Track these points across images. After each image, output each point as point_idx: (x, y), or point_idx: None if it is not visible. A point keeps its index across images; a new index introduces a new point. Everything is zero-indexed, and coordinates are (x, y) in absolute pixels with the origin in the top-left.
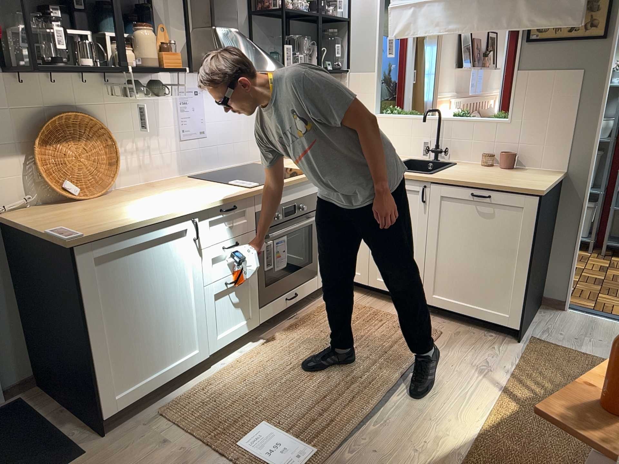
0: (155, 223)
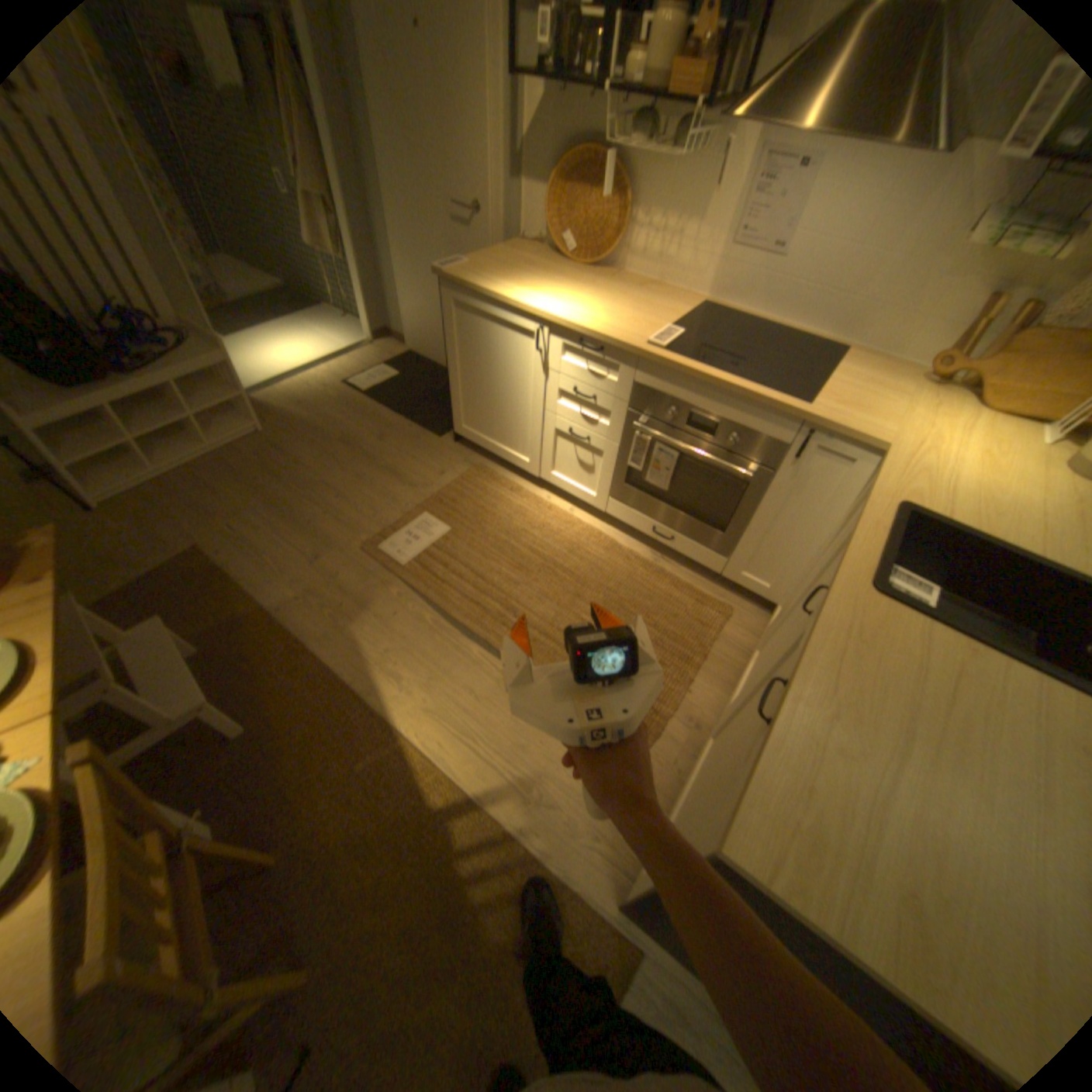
0: (500, 303)
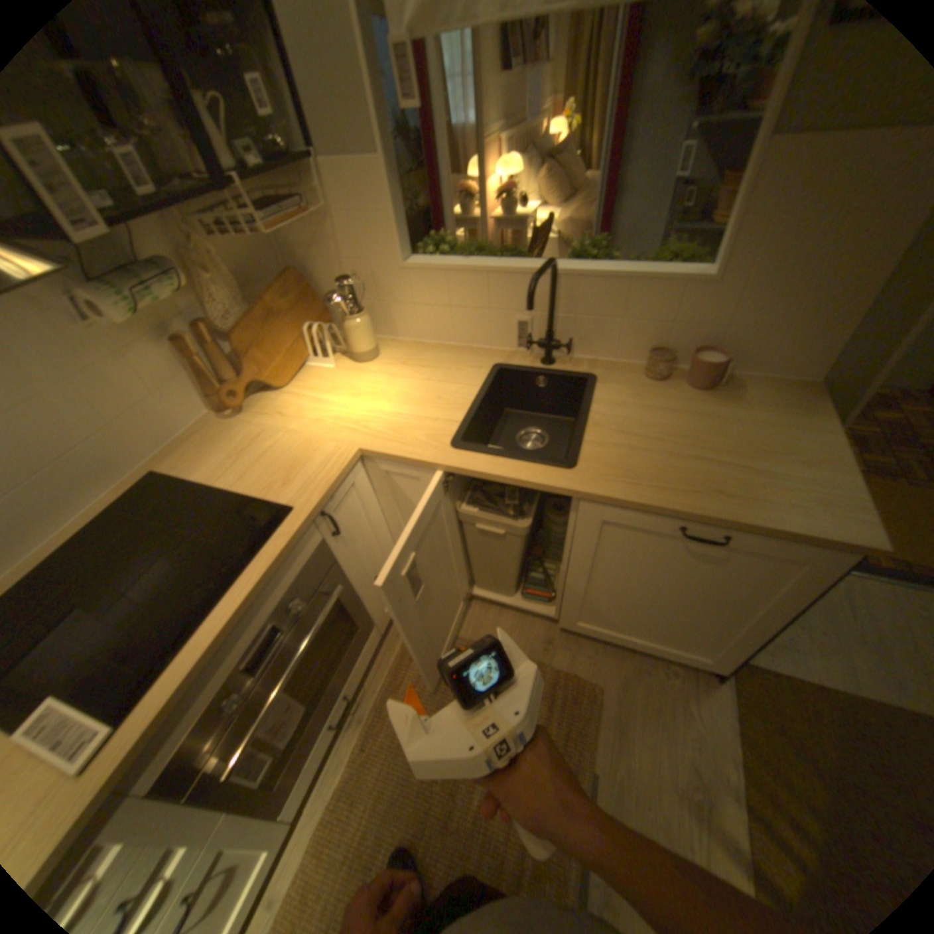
0: None
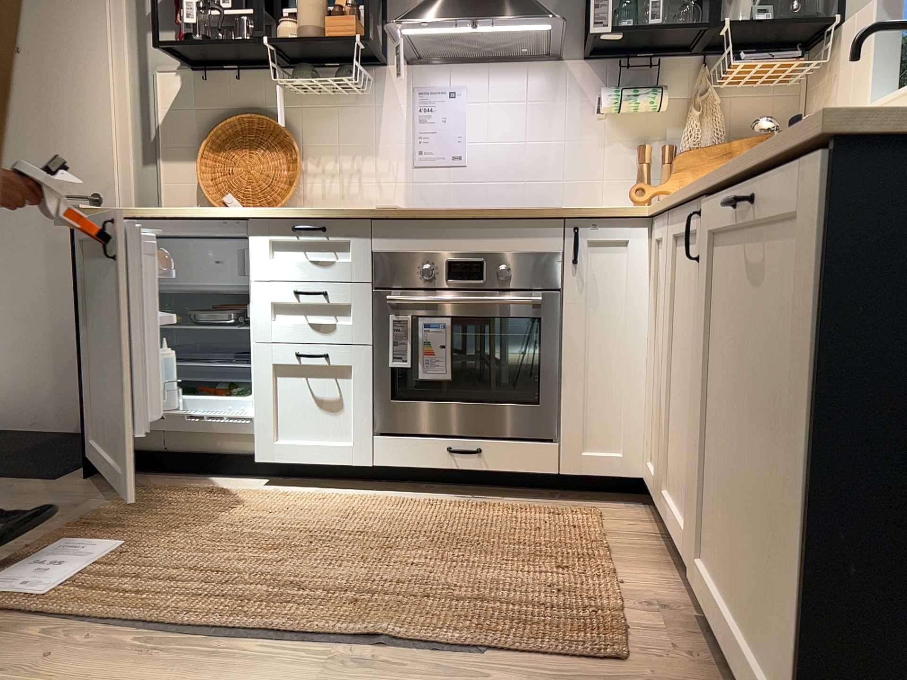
0: (174, 217)
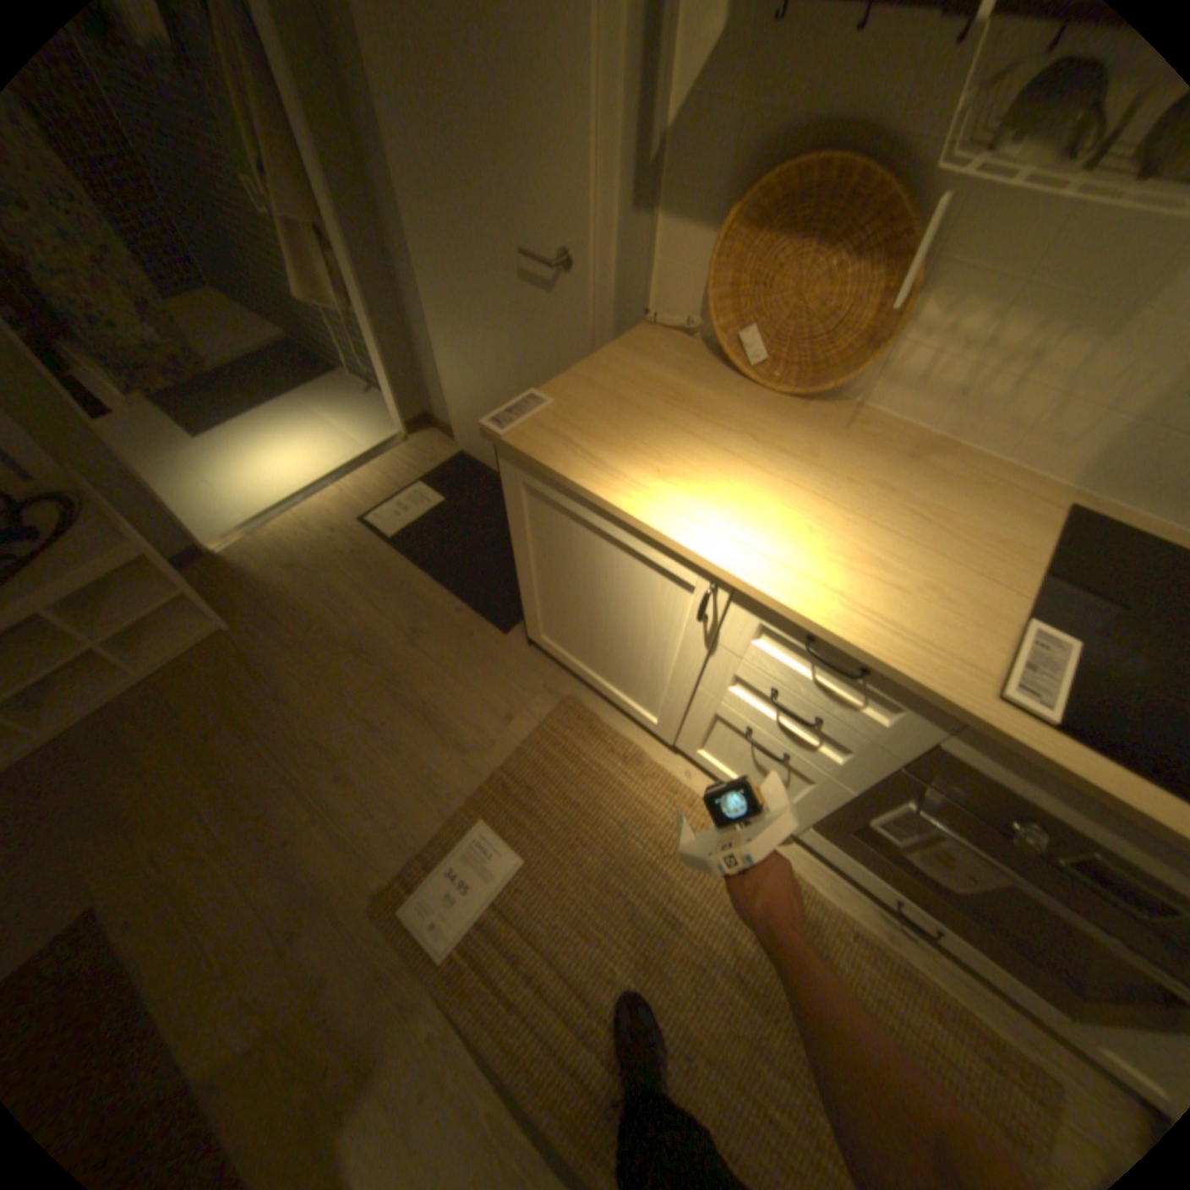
0: (626, 519)
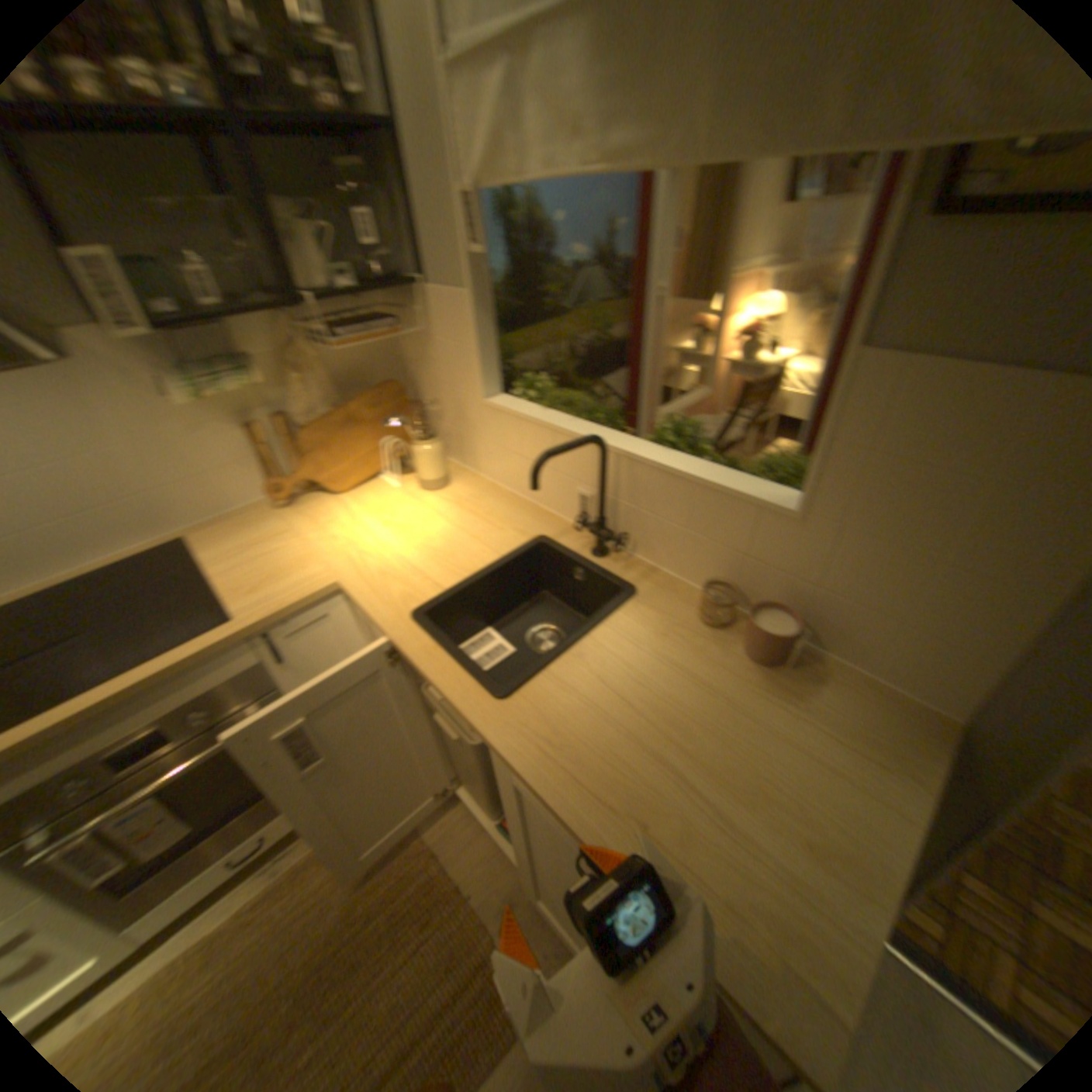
0: None
